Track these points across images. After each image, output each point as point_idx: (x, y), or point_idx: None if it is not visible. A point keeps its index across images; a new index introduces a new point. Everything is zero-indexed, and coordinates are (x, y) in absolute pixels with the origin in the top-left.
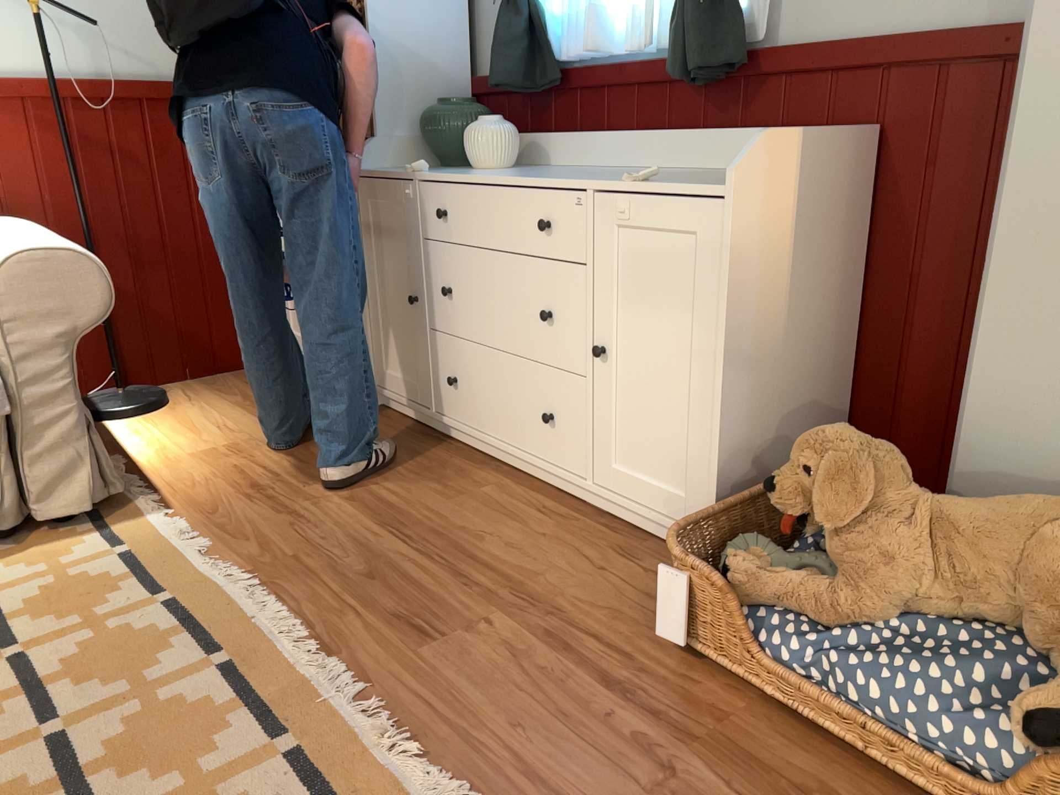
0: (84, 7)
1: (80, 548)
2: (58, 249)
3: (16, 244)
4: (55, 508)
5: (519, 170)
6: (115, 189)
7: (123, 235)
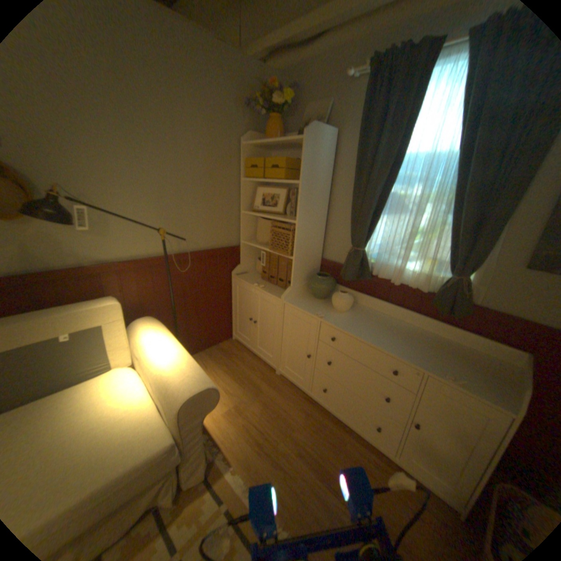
0: (175, 225)
1: (205, 508)
2: (201, 389)
3: (177, 377)
4: (190, 483)
5: (355, 314)
6: (181, 291)
7: (182, 307)
